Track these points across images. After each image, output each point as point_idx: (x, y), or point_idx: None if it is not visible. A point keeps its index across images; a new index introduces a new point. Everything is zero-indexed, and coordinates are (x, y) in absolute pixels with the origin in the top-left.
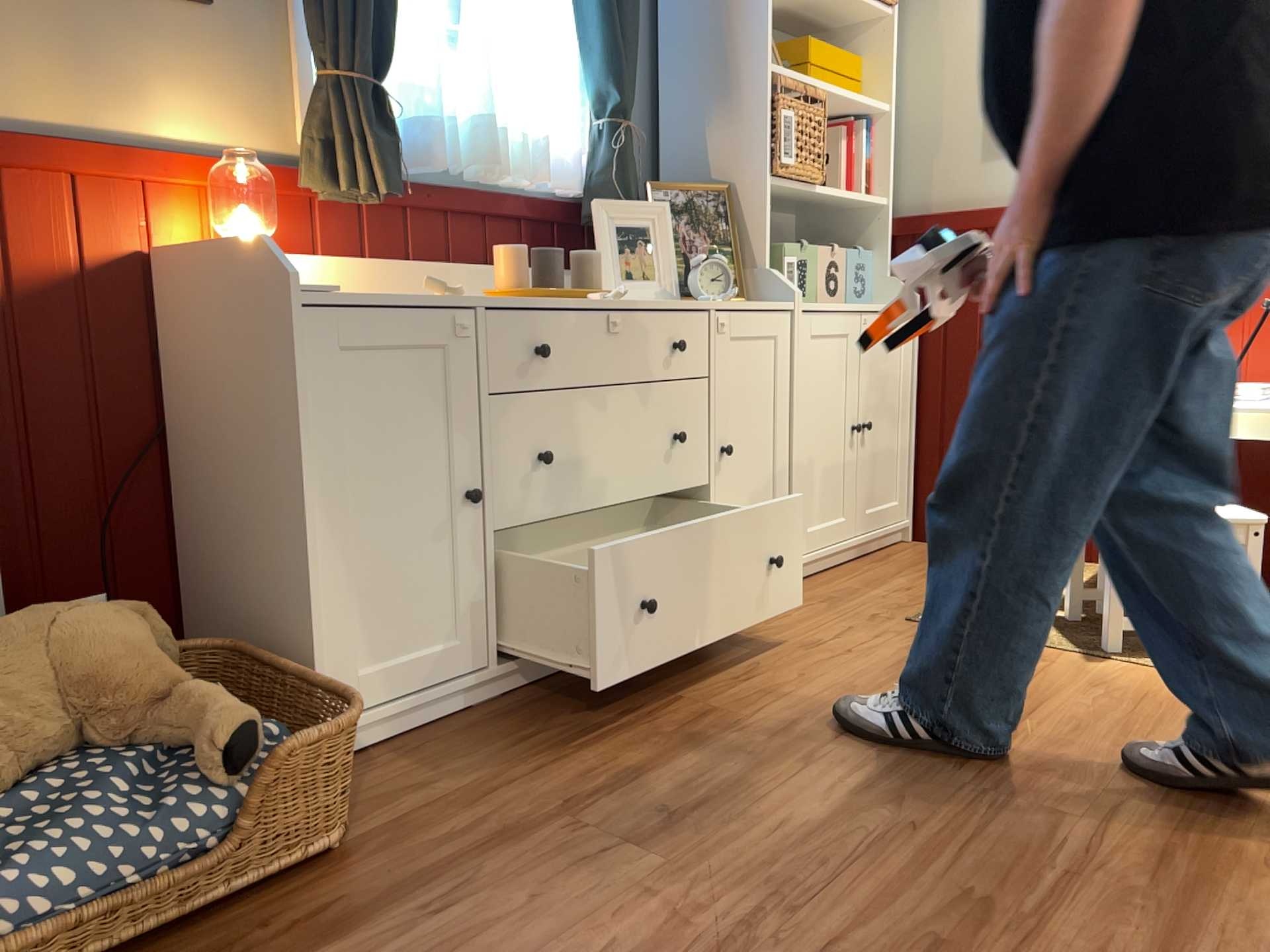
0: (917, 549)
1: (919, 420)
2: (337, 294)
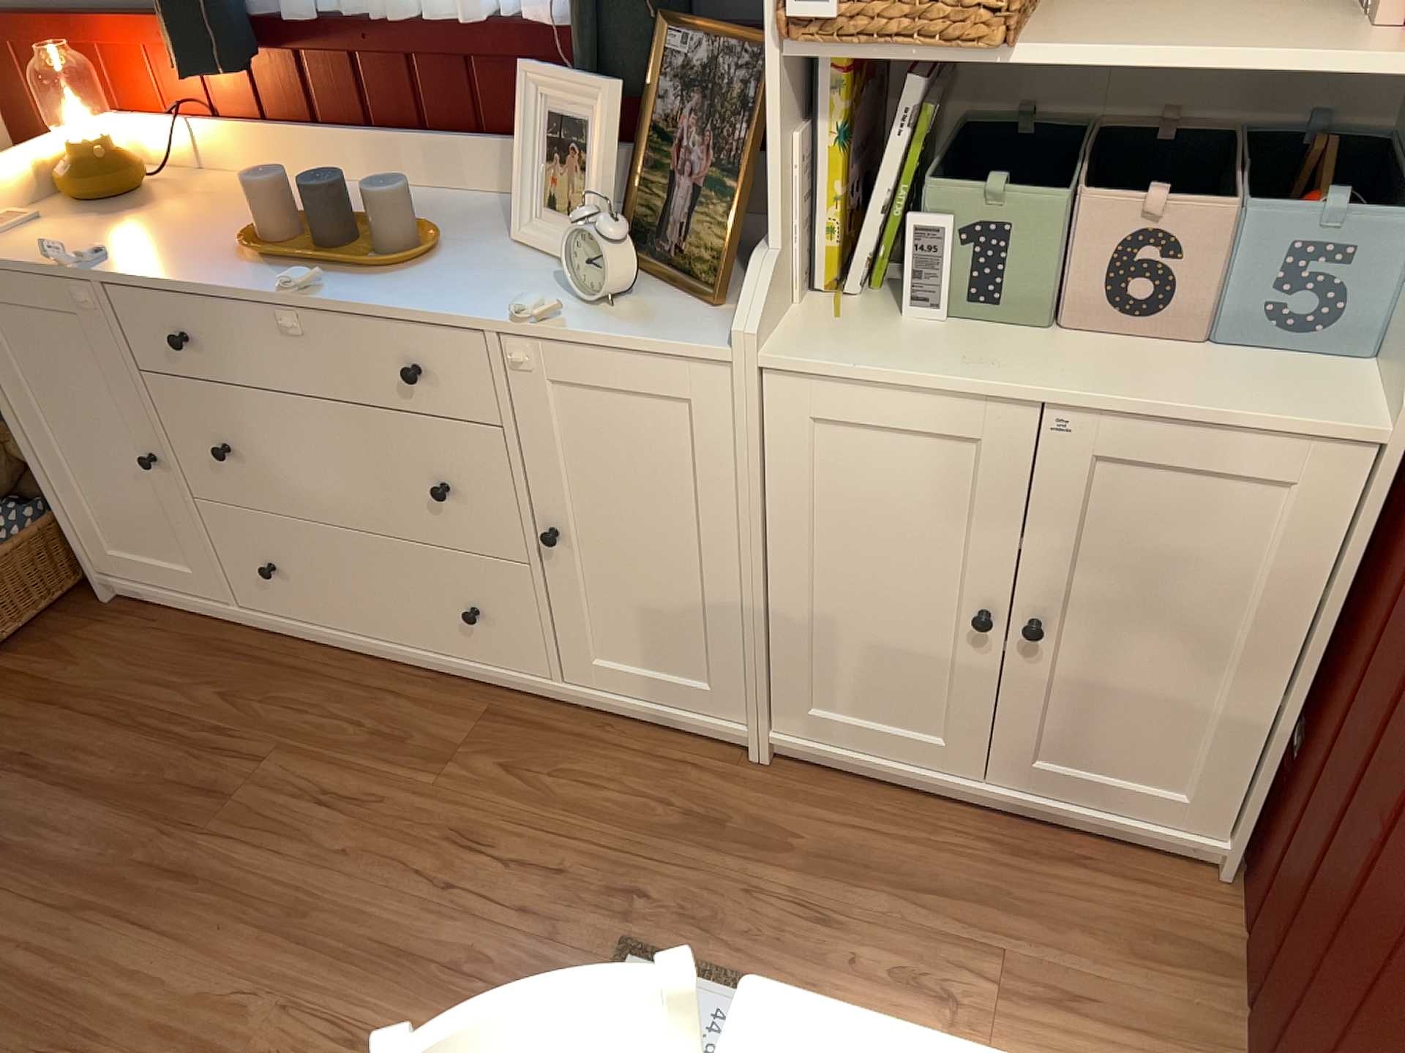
0: (1158, 896)
1: (1311, 692)
2: (14, 250)
